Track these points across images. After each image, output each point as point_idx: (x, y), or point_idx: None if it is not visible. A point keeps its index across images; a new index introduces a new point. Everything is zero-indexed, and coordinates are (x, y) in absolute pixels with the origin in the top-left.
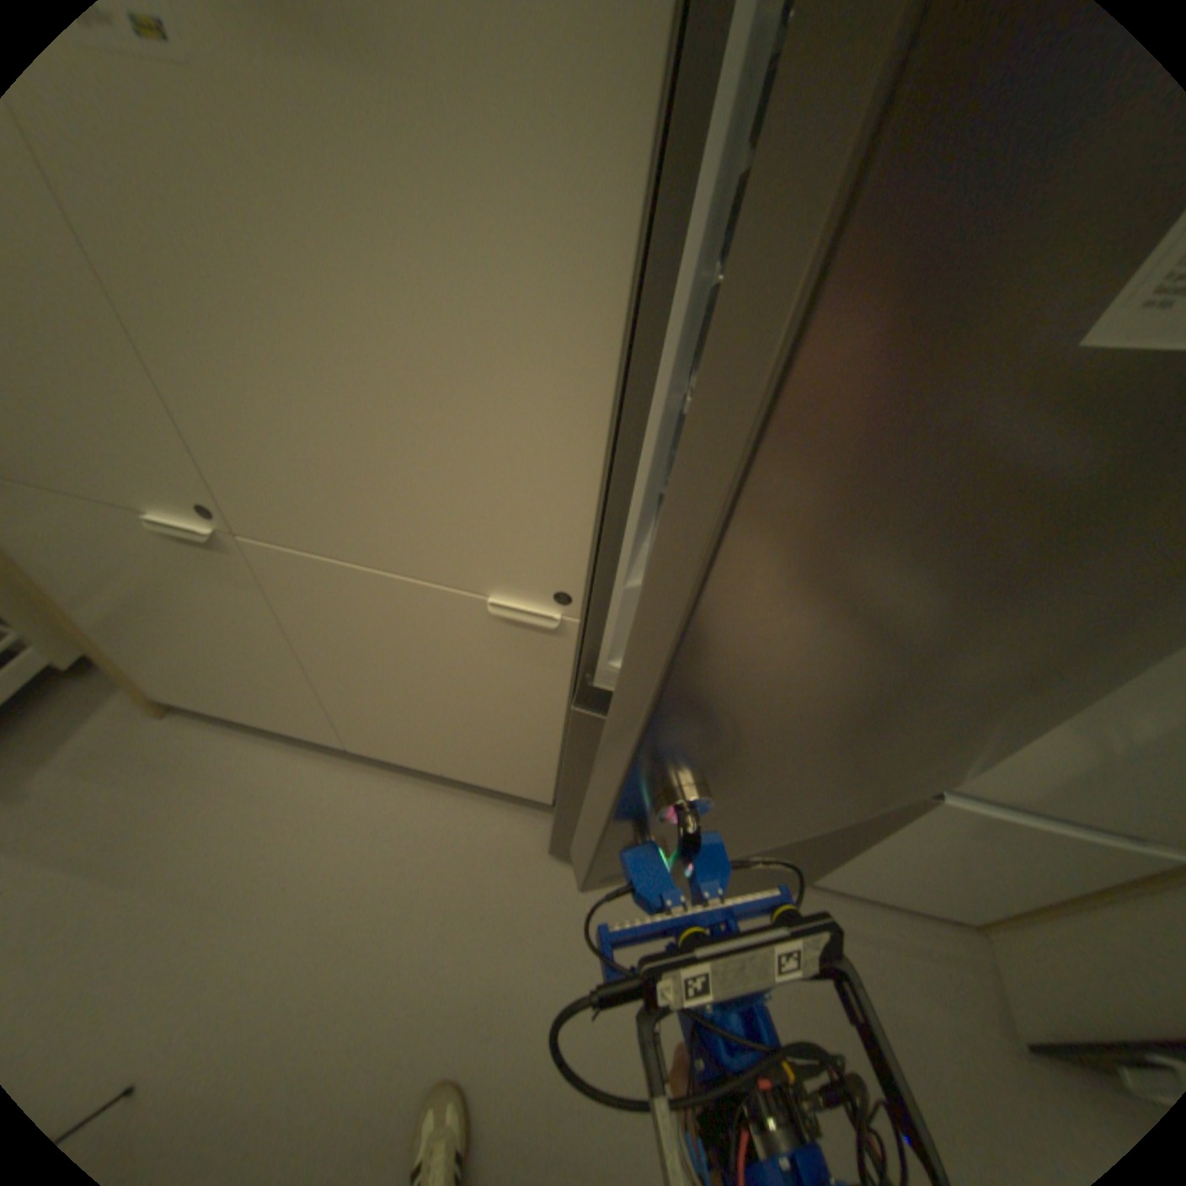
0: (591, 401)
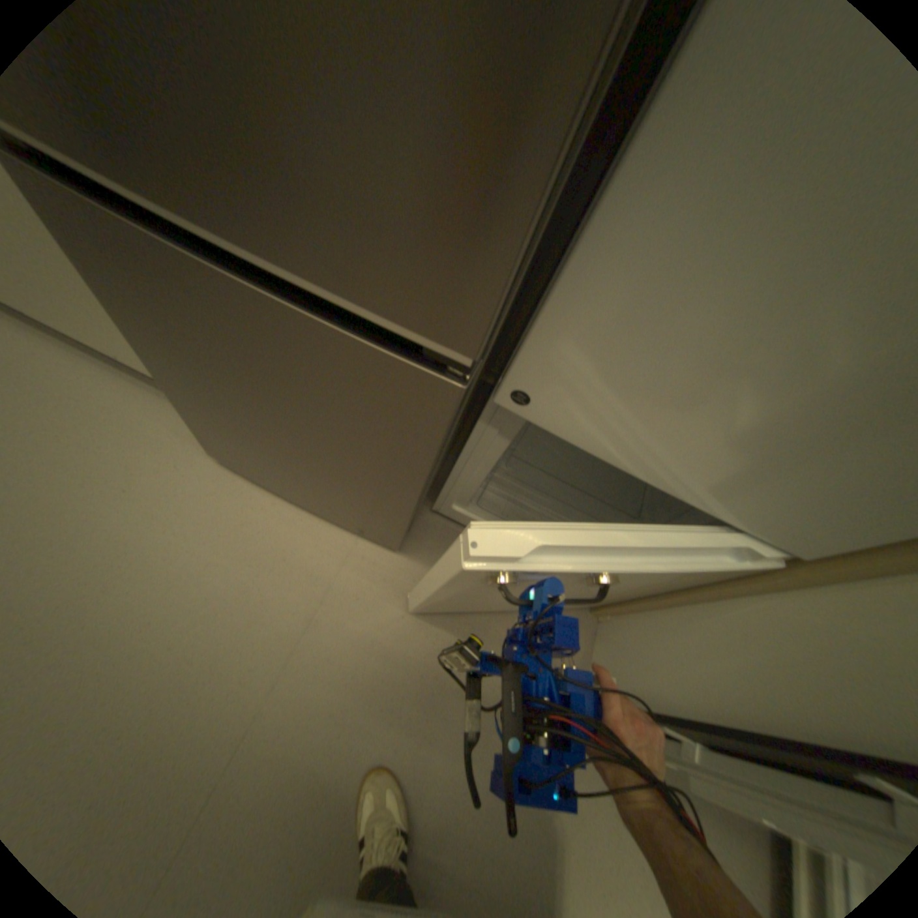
0: None
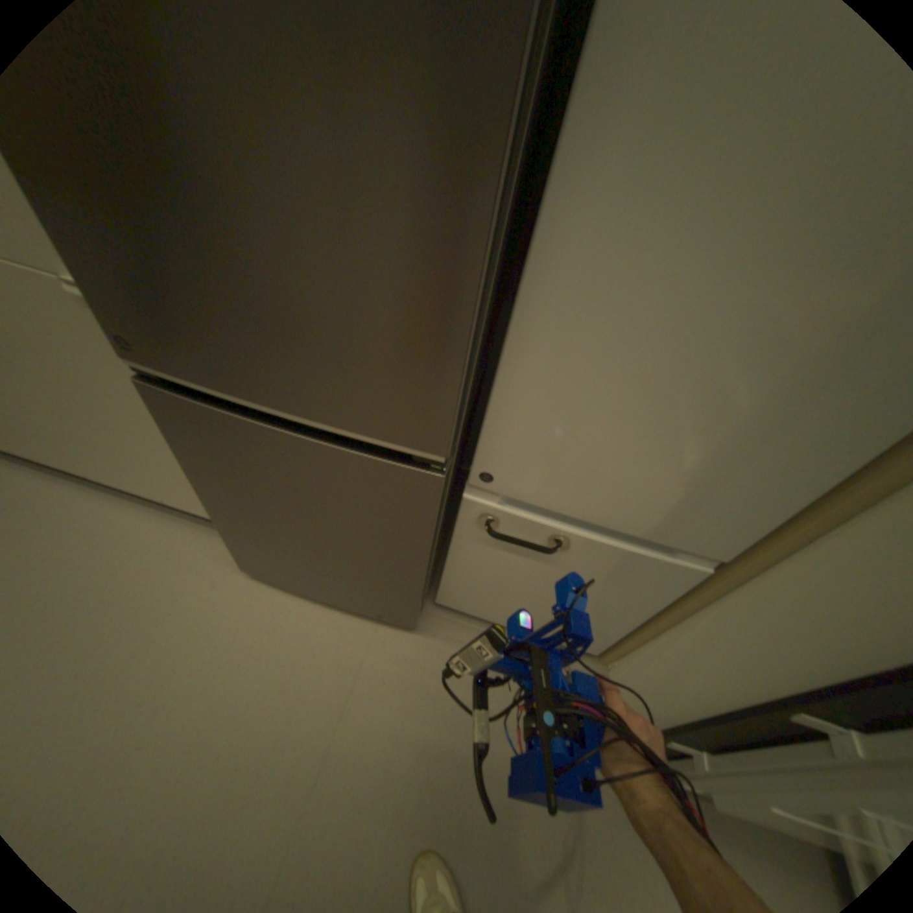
0: None
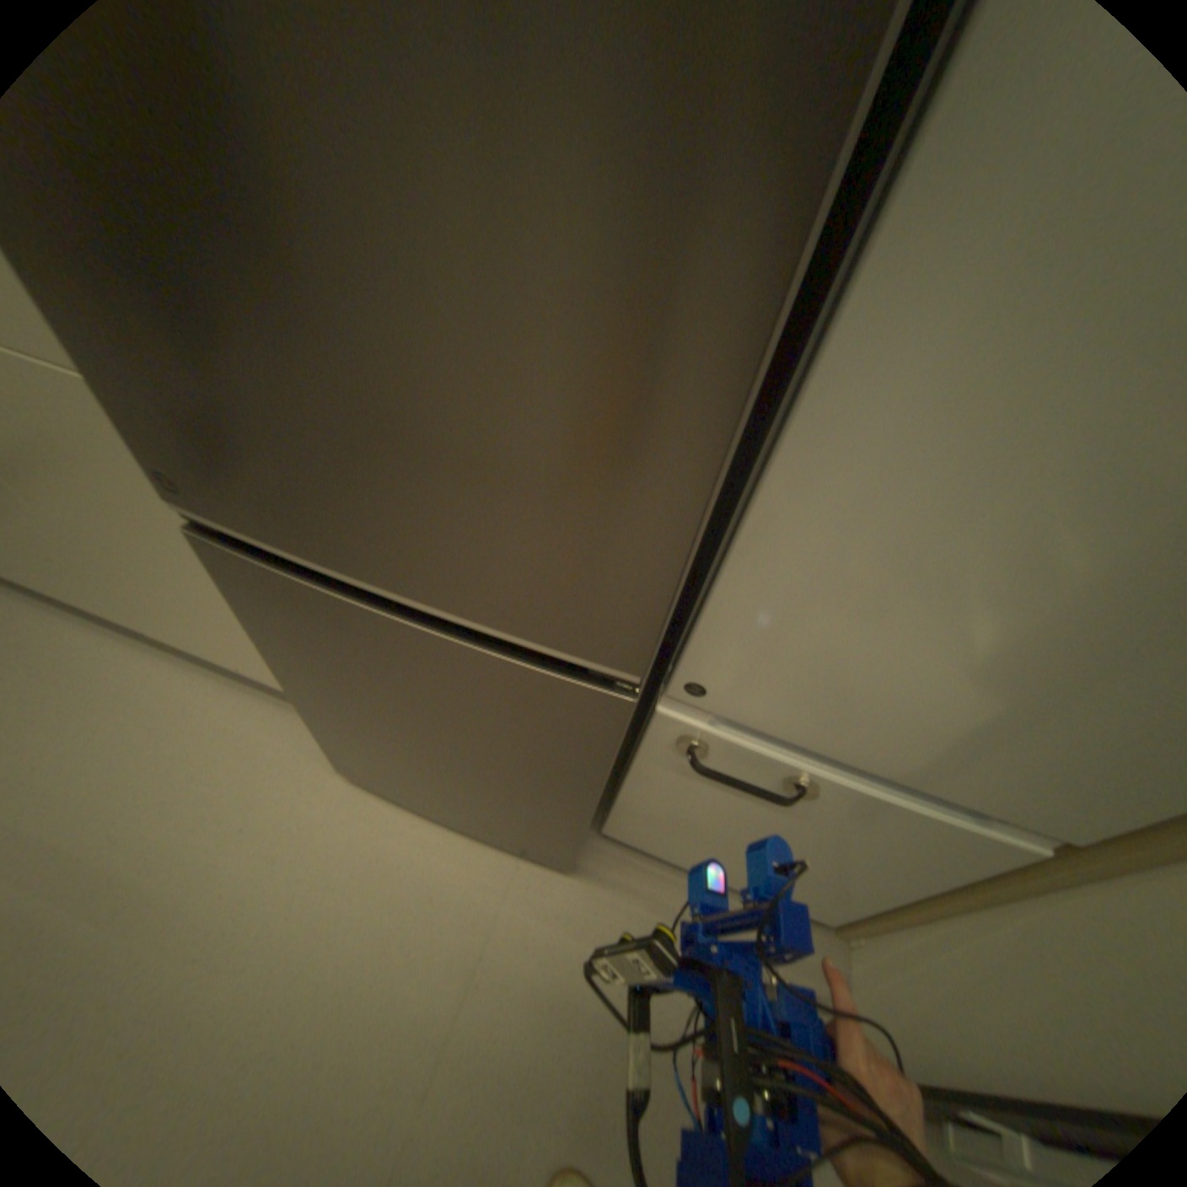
0: None
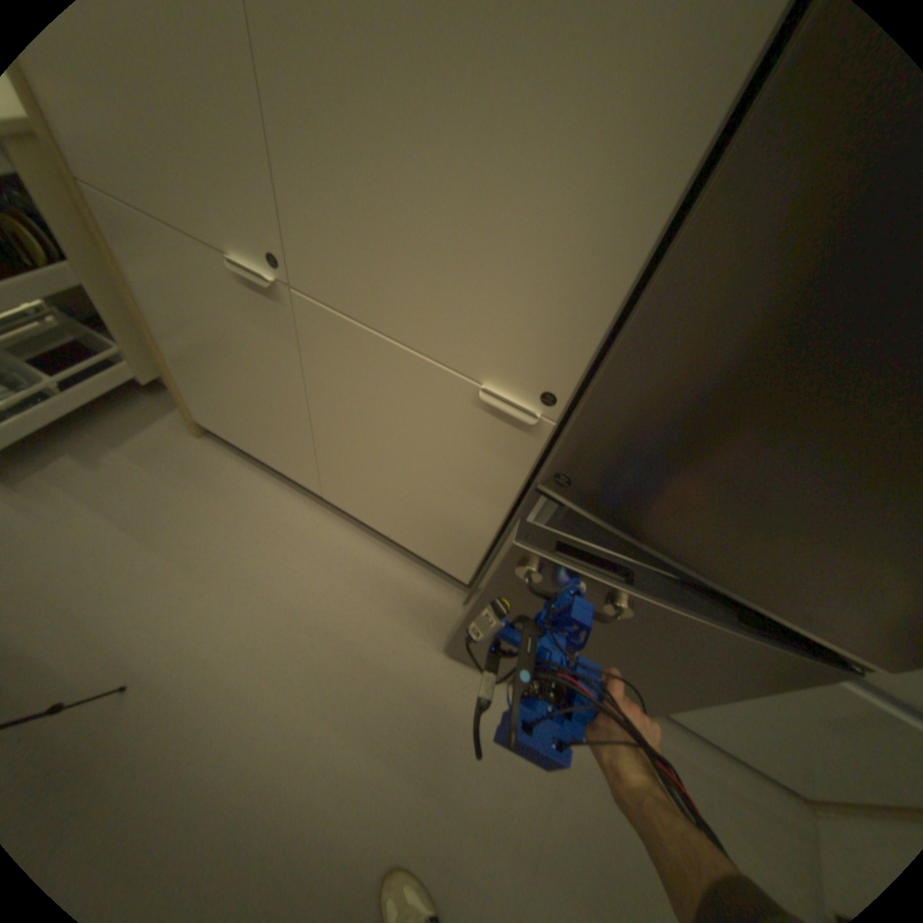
0: (662, 185)
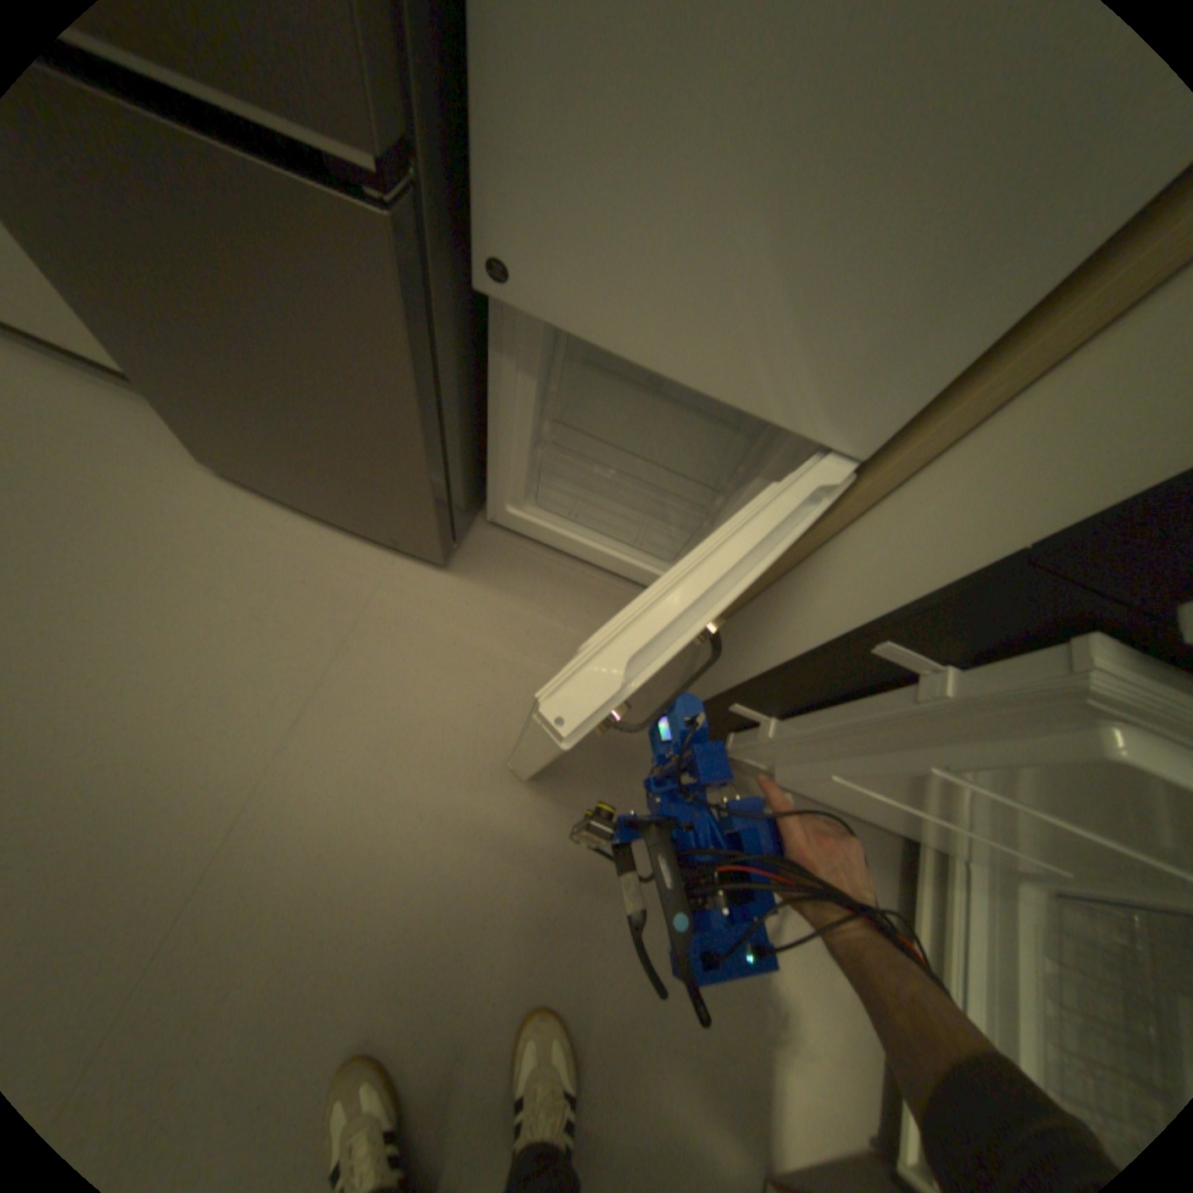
0: None
